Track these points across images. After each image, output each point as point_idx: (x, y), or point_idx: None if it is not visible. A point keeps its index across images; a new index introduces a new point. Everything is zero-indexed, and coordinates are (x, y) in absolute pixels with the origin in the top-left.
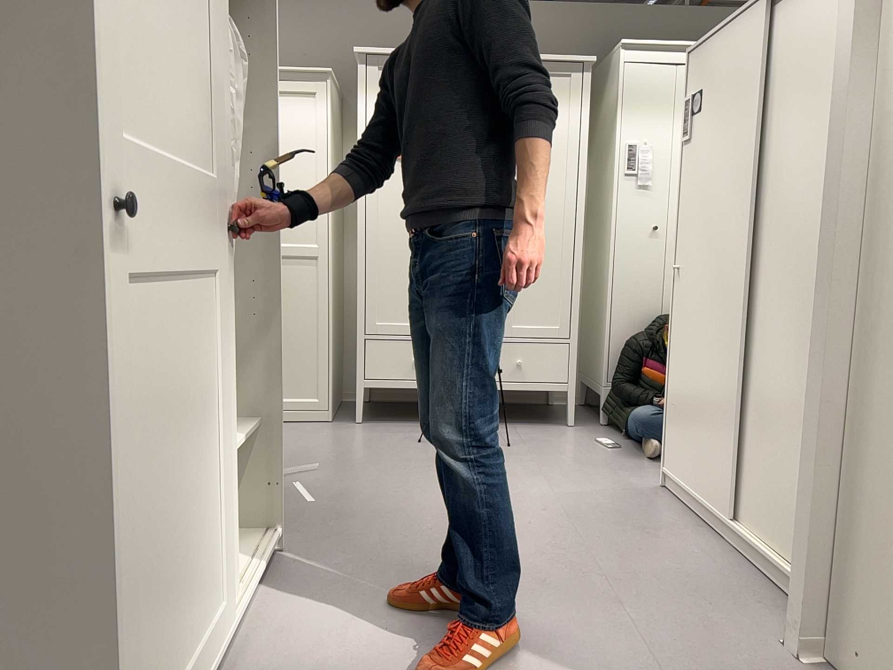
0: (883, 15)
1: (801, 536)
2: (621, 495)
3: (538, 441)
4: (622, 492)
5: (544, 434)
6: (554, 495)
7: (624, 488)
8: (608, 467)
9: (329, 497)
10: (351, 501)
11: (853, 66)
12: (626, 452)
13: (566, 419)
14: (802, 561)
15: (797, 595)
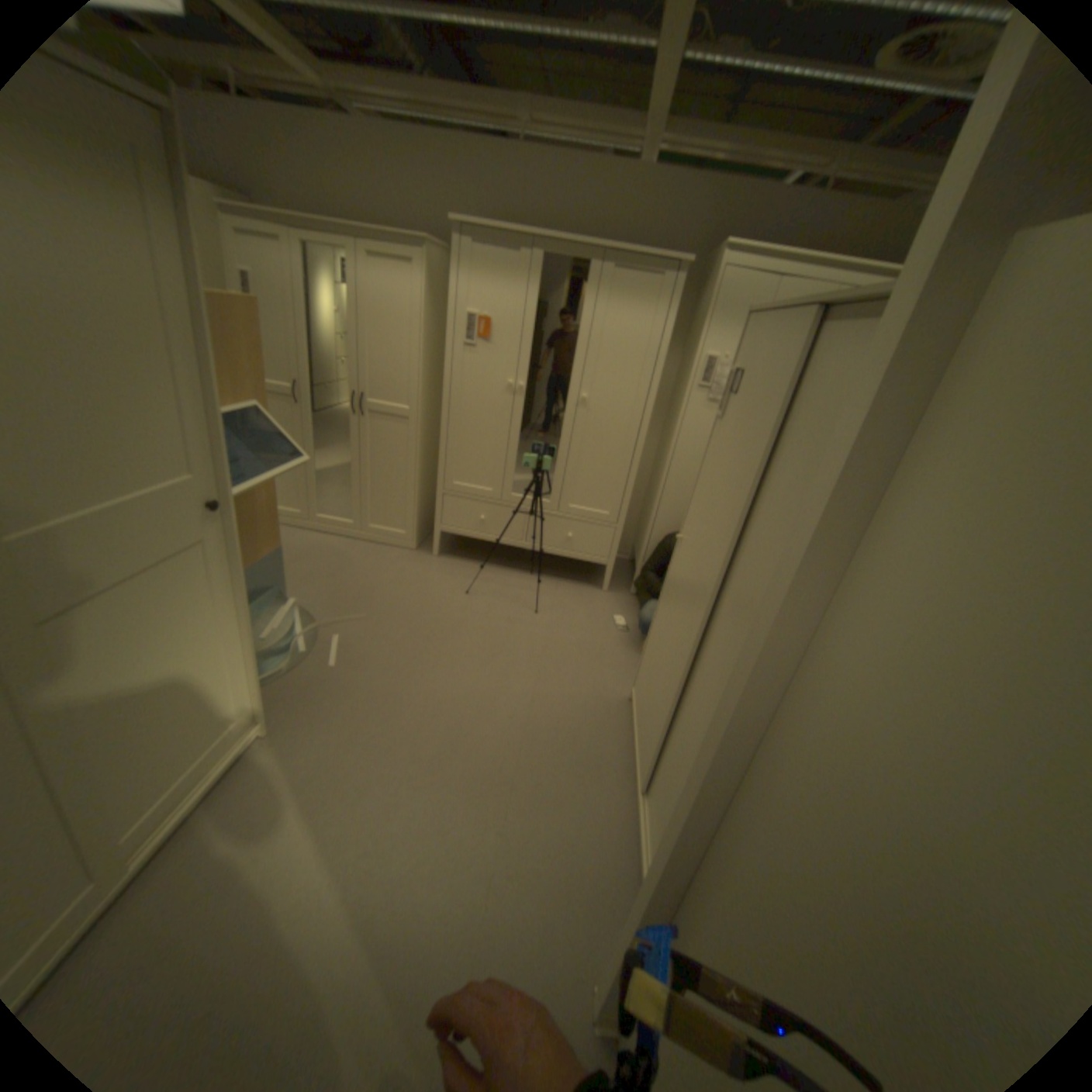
0: (854, 528)
1: (621, 941)
2: (587, 705)
3: (563, 609)
4: (592, 699)
5: (574, 600)
6: (533, 692)
7: (596, 693)
8: (599, 660)
9: (352, 658)
10: (366, 668)
11: (790, 574)
12: (628, 639)
13: (605, 580)
14: (613, 961)
15: (608, 971)
